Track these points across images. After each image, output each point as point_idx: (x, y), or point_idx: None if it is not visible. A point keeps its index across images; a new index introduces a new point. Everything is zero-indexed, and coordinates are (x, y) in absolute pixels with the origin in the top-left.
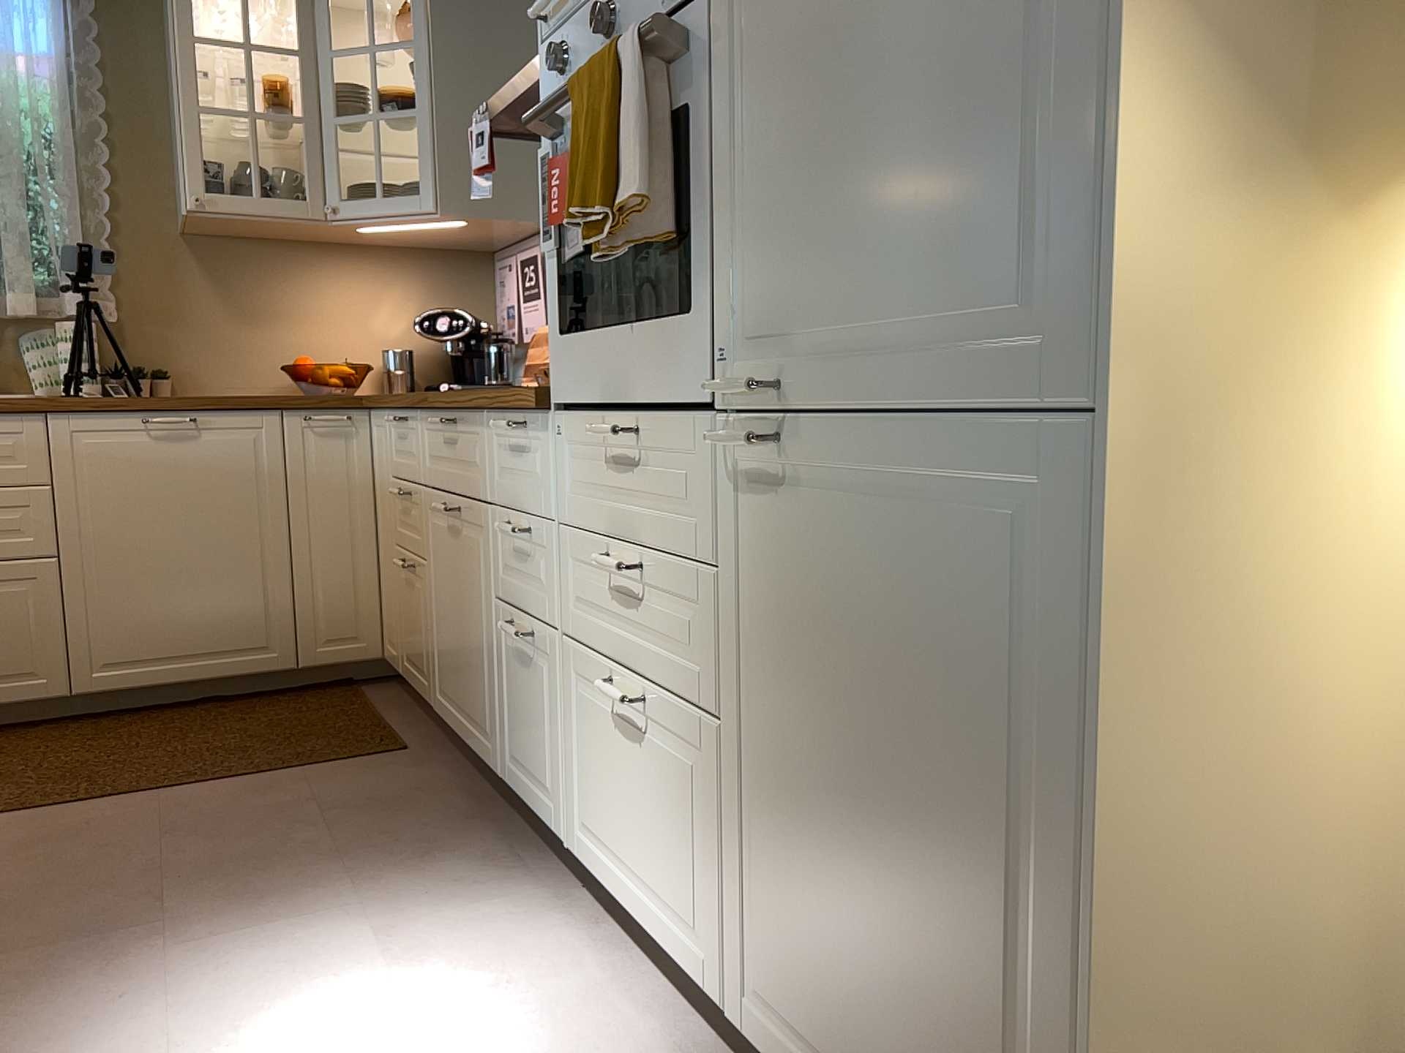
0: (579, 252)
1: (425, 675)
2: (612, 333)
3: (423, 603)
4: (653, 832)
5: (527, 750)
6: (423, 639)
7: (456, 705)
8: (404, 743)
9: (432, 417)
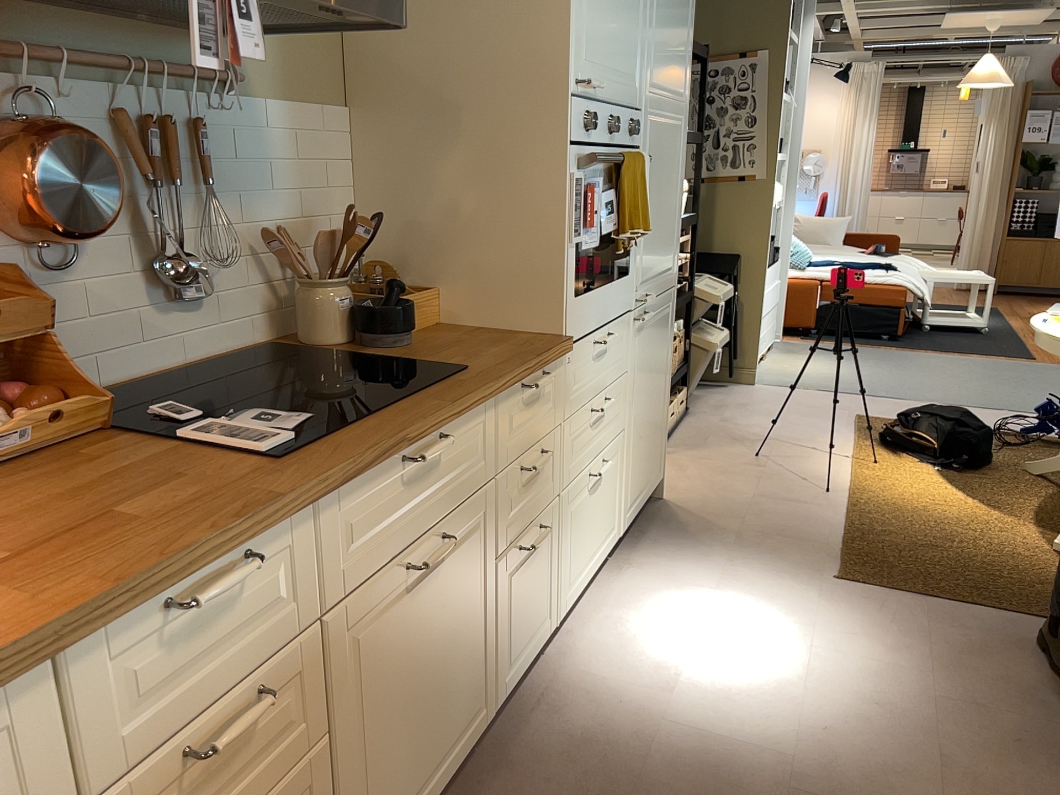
0: (590, 245)
1: None
2: (600, 289)
3: None
4: (601, 517)
5: (525, 627)
6: None
7: (413, 794)
8: None
9: (370, 476)
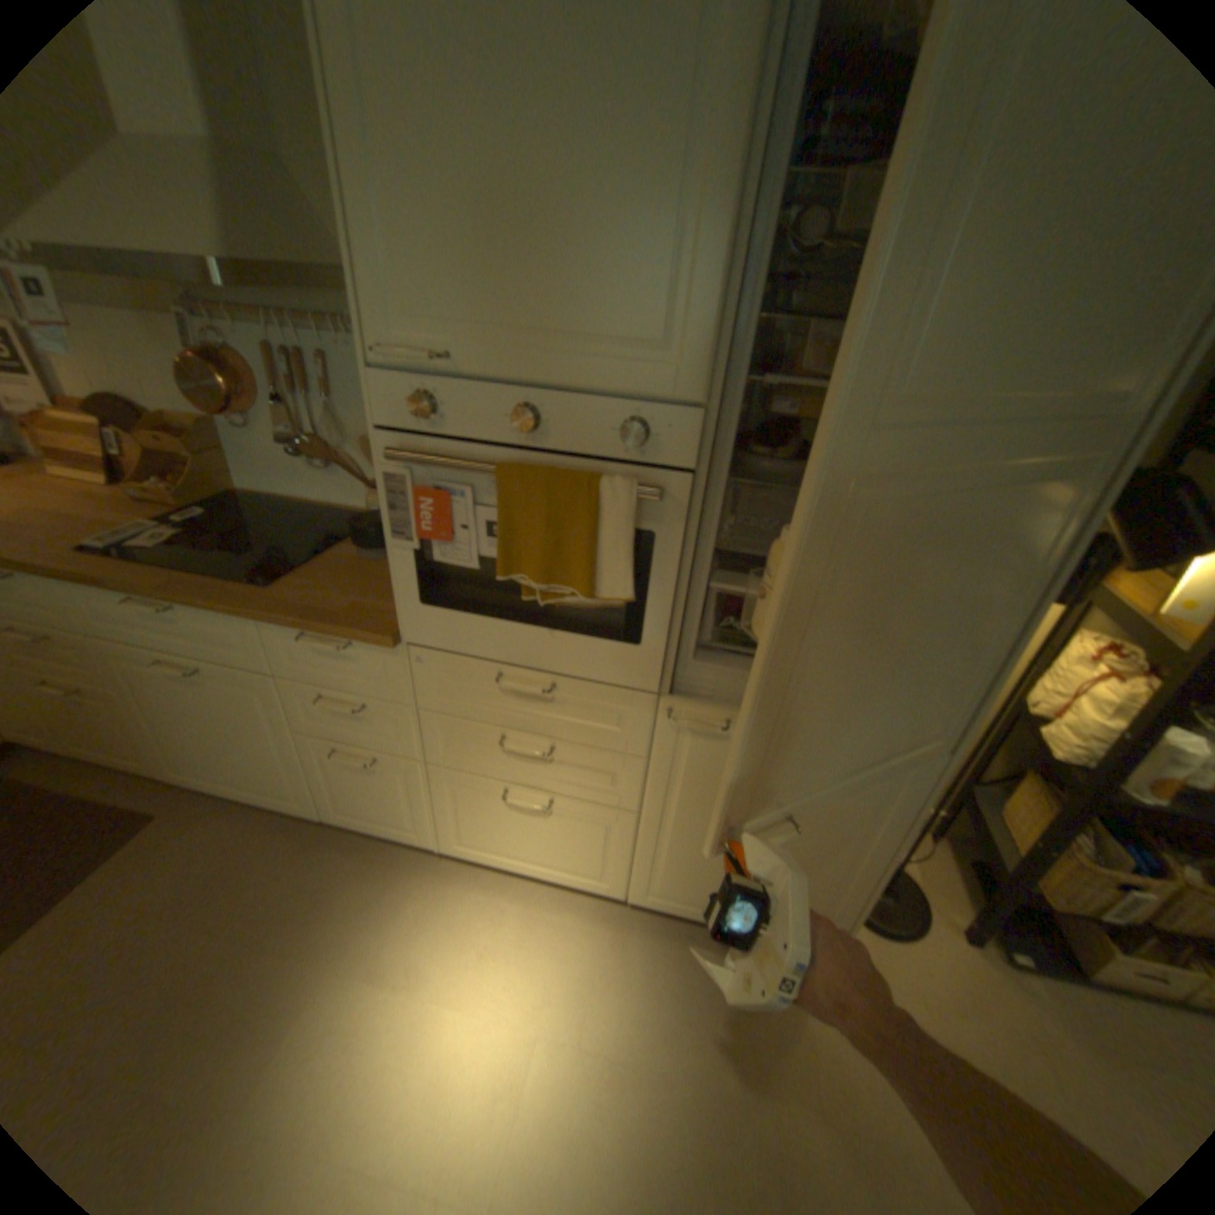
0: (453, 561)
1: (133, 760)
2: (507, 623)
3: (112, 717)
4: (549, 846)
5: (364, 810)
6: (120, 739)
7: (216, 782)
8: (140, 813)
9: (99, 592)
